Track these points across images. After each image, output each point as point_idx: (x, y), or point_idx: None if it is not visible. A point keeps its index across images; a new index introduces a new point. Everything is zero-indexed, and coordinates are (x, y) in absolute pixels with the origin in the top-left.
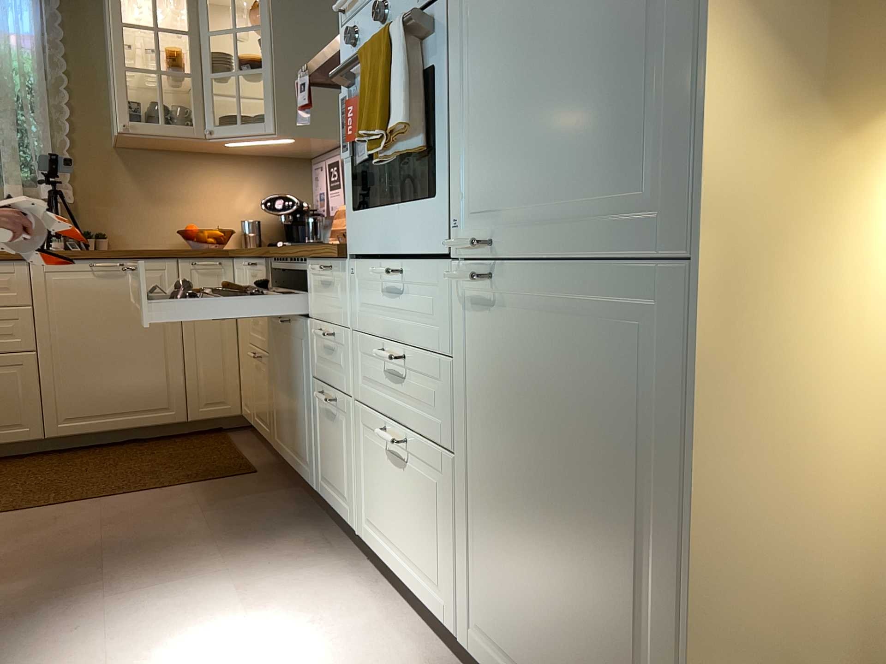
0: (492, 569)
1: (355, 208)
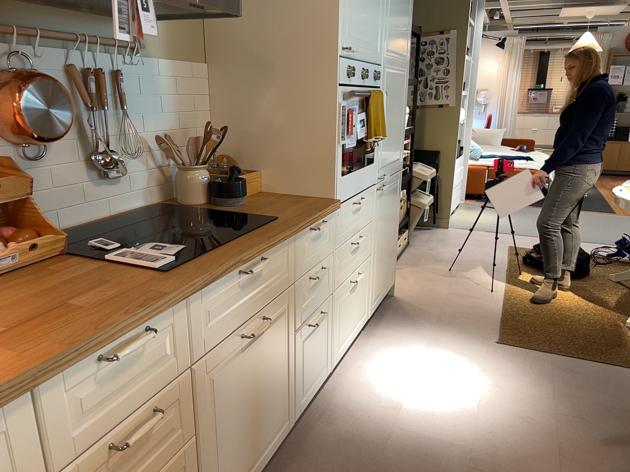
0: (377, 275)
1: (341, 175)
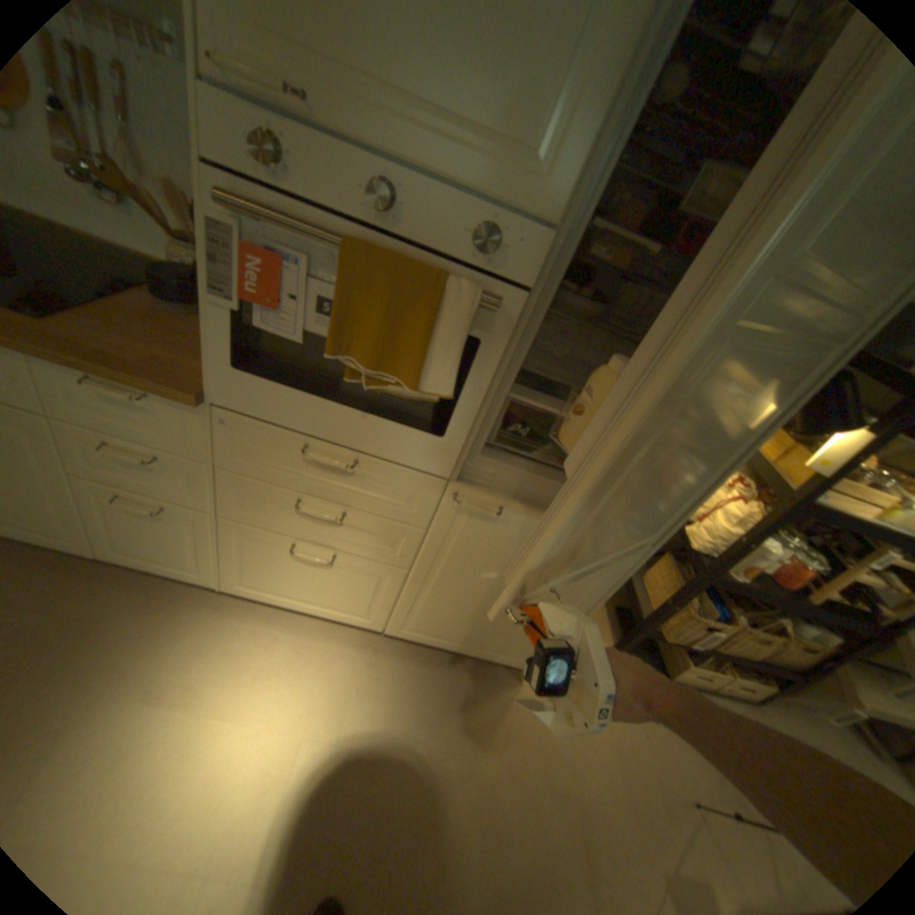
0: (432, 612)
1: (233, 365)
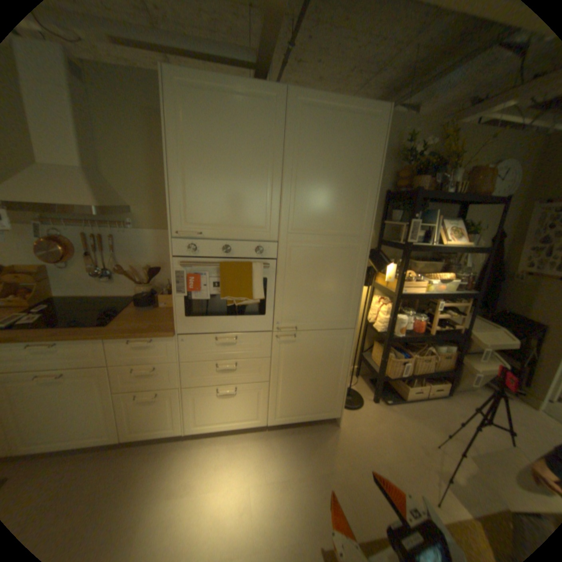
0: (284, 400)
1: (184, 316)
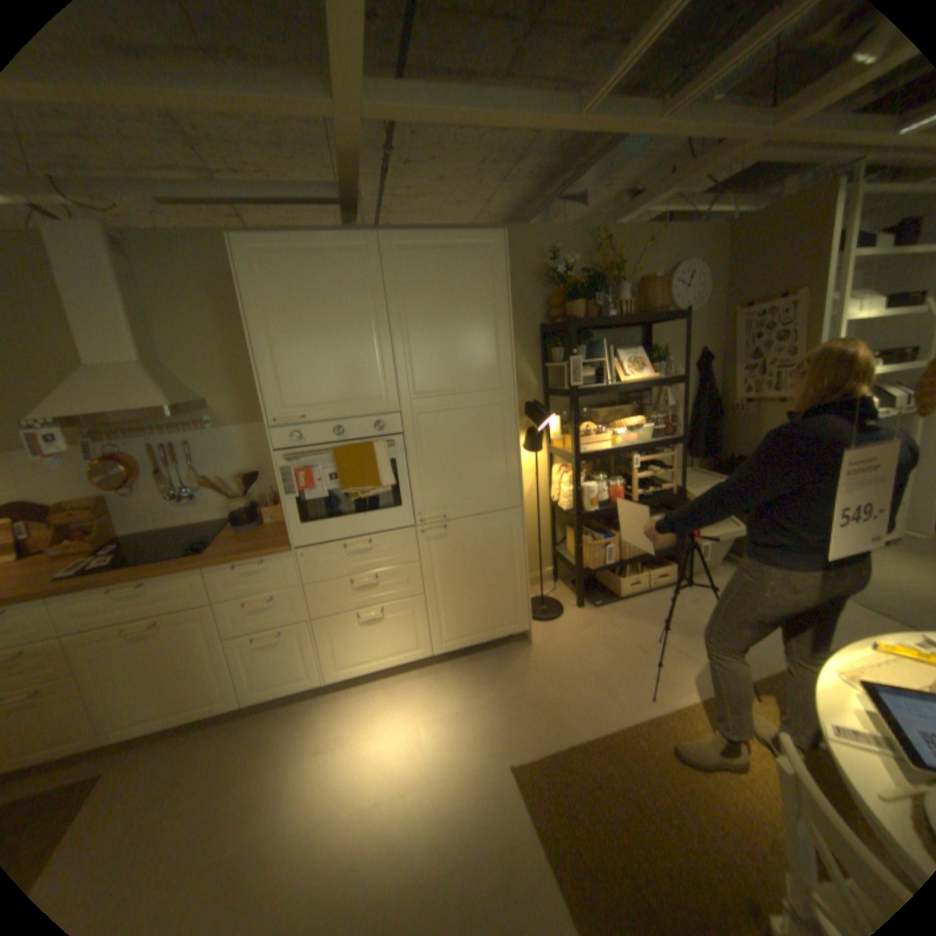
0: (449, 616)
1: (299, 523)
